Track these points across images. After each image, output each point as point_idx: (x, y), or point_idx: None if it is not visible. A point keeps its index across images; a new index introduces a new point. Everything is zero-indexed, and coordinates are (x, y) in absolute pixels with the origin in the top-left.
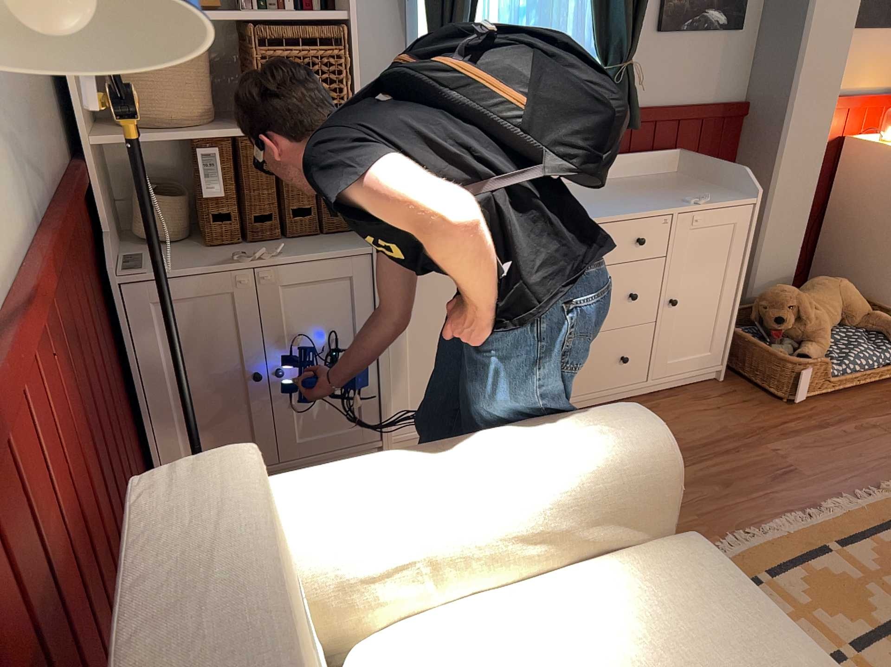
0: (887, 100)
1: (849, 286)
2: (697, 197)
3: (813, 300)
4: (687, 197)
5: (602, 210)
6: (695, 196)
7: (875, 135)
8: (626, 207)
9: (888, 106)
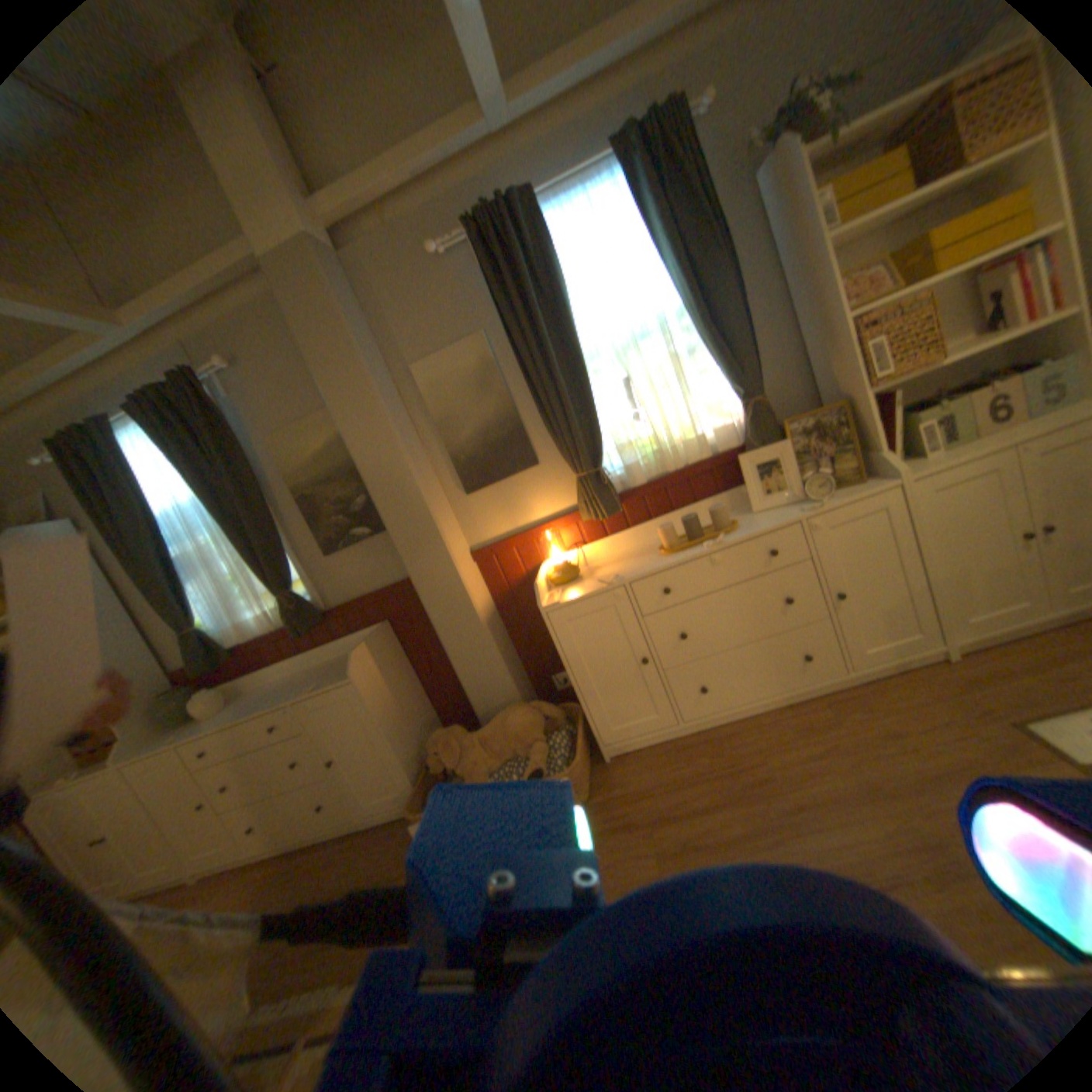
0: (567, 520)
1: (516, 716)
2: (325, 680)
3: (478, 736)
4: (310, 685)
5: (253, 708)
6: (321, 680)
7: (567, 552)
8: (271, 701)
9: (563, 526)
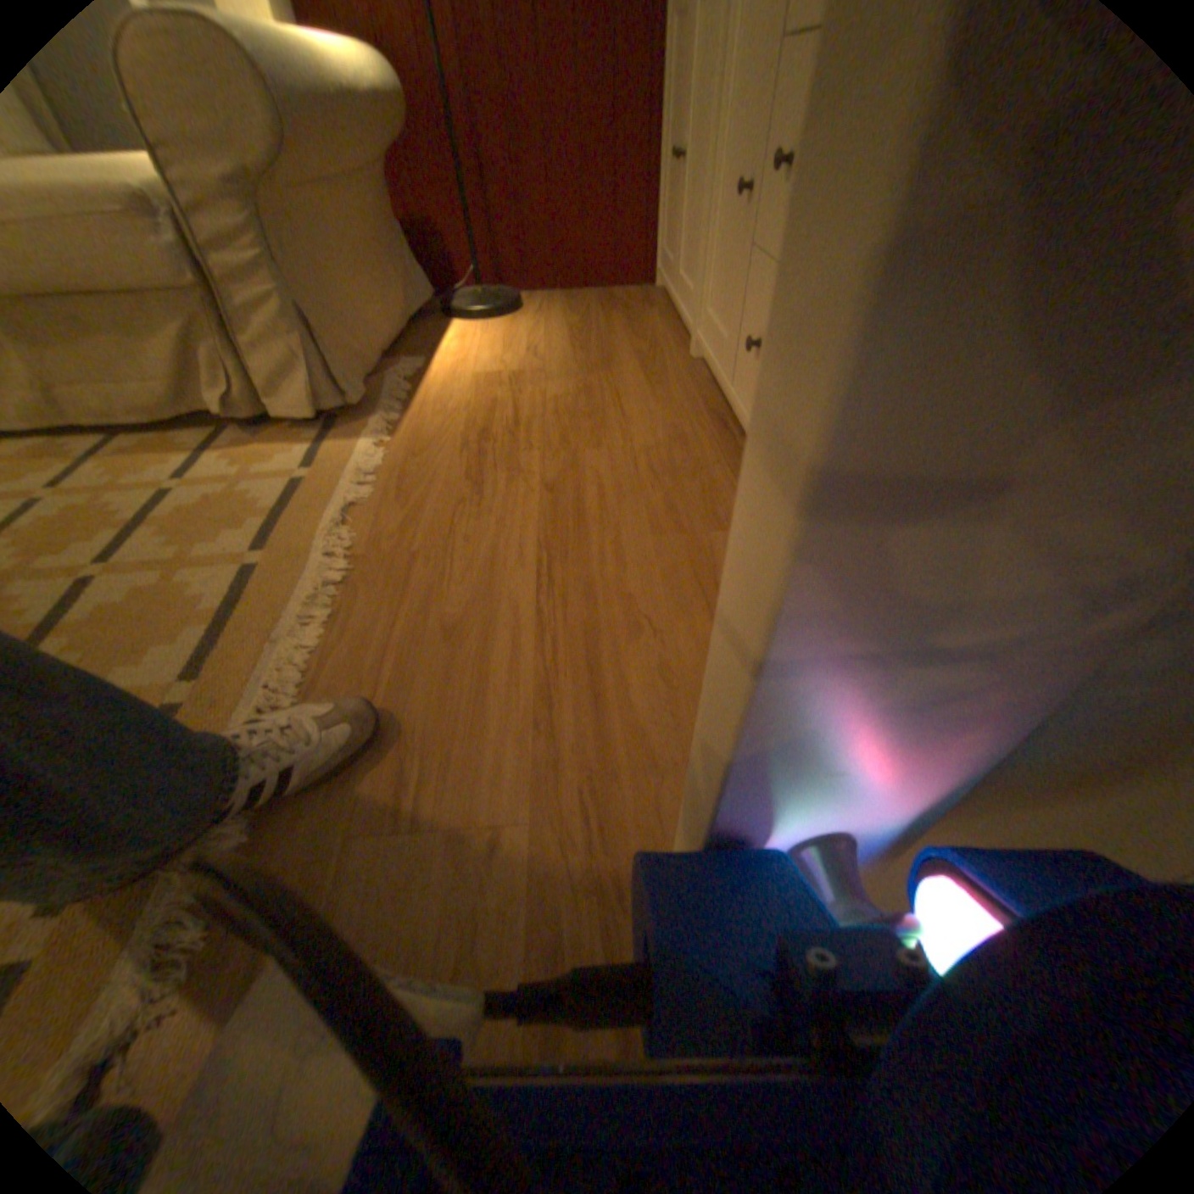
0: None
1: None
2: None
3: None
4: None
5: None
6: None
7: None
8: None
9: None
